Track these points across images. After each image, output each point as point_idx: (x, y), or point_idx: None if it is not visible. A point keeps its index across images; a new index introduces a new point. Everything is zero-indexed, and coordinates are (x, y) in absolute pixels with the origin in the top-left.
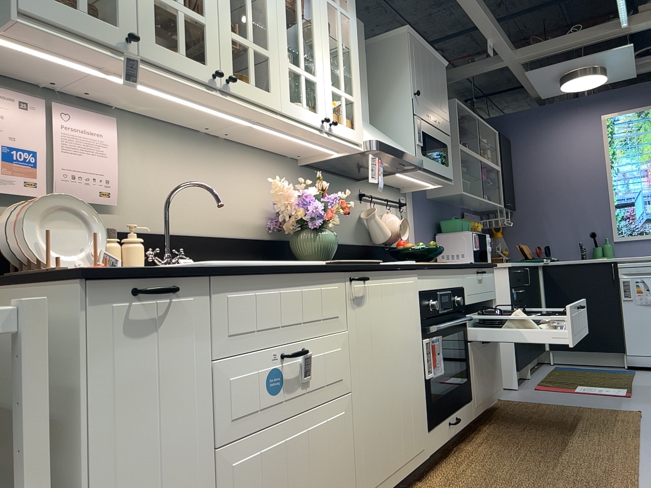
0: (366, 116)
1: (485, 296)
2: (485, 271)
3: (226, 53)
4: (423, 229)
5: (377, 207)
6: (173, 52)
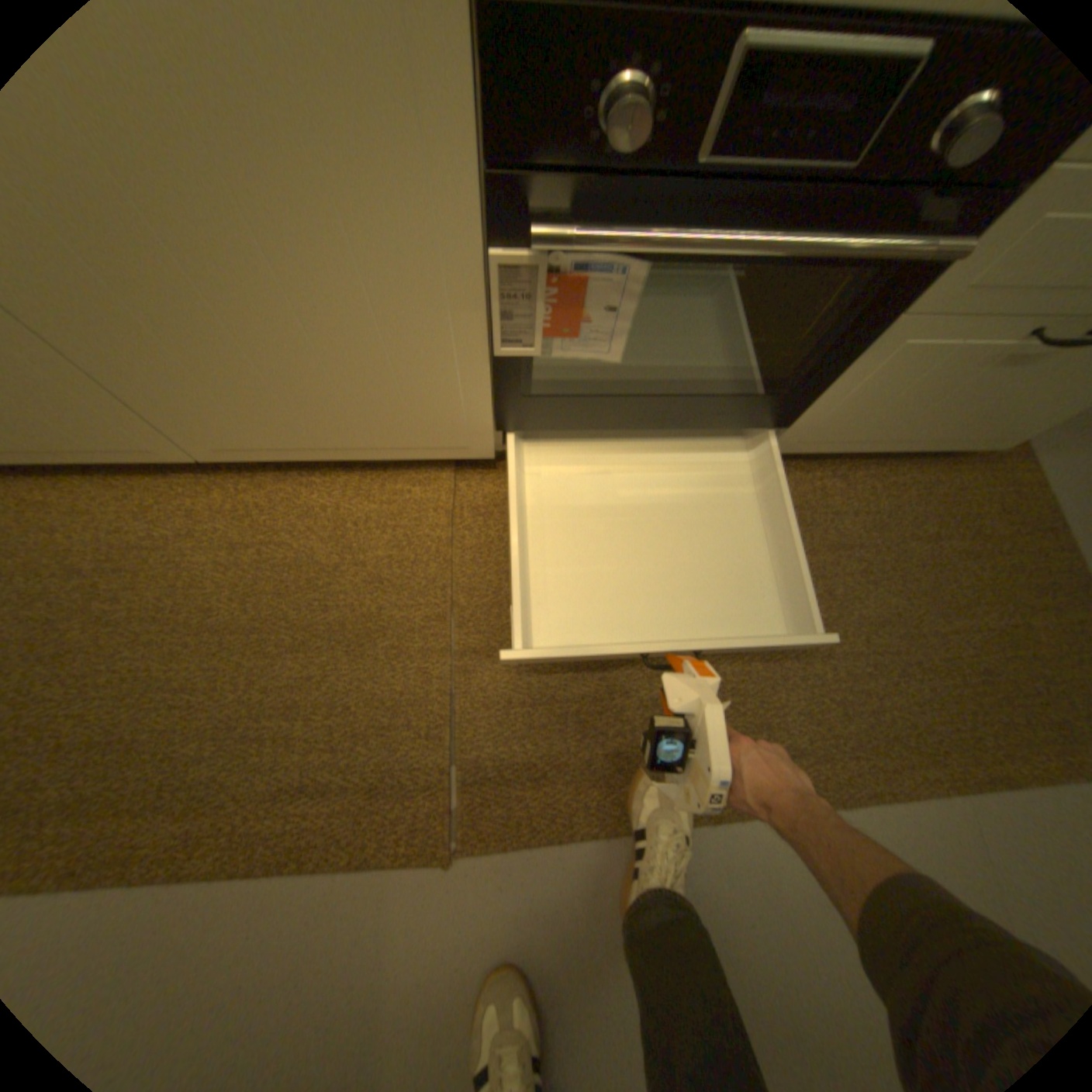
0: None
1: None
2: None
3: None
4: None
5: None
6: None
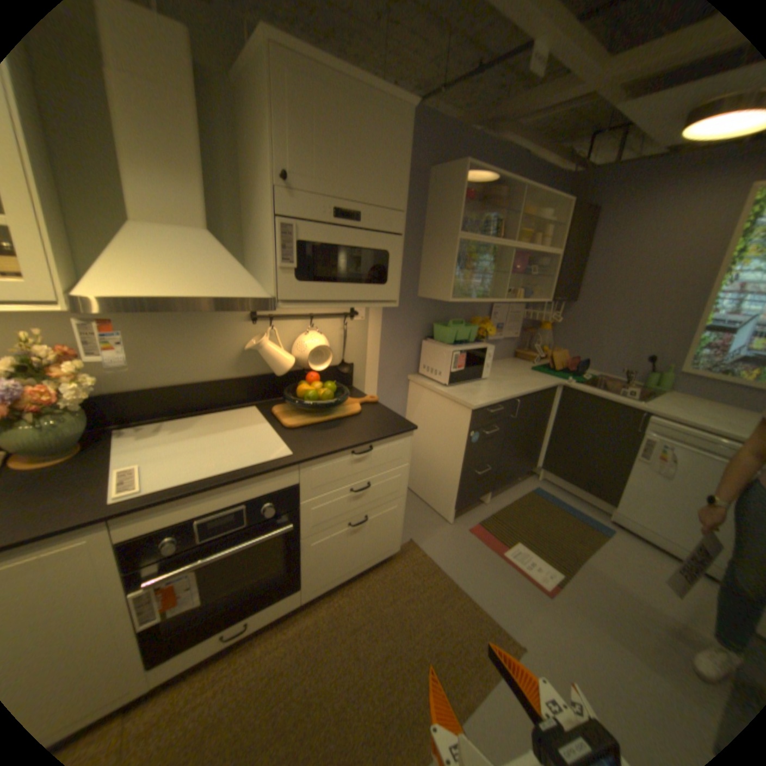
0: (187, 217)
1: (370, 472)
2: (378, 443)
3: None
4: (397, 335)
5: (290, 325)
6: None
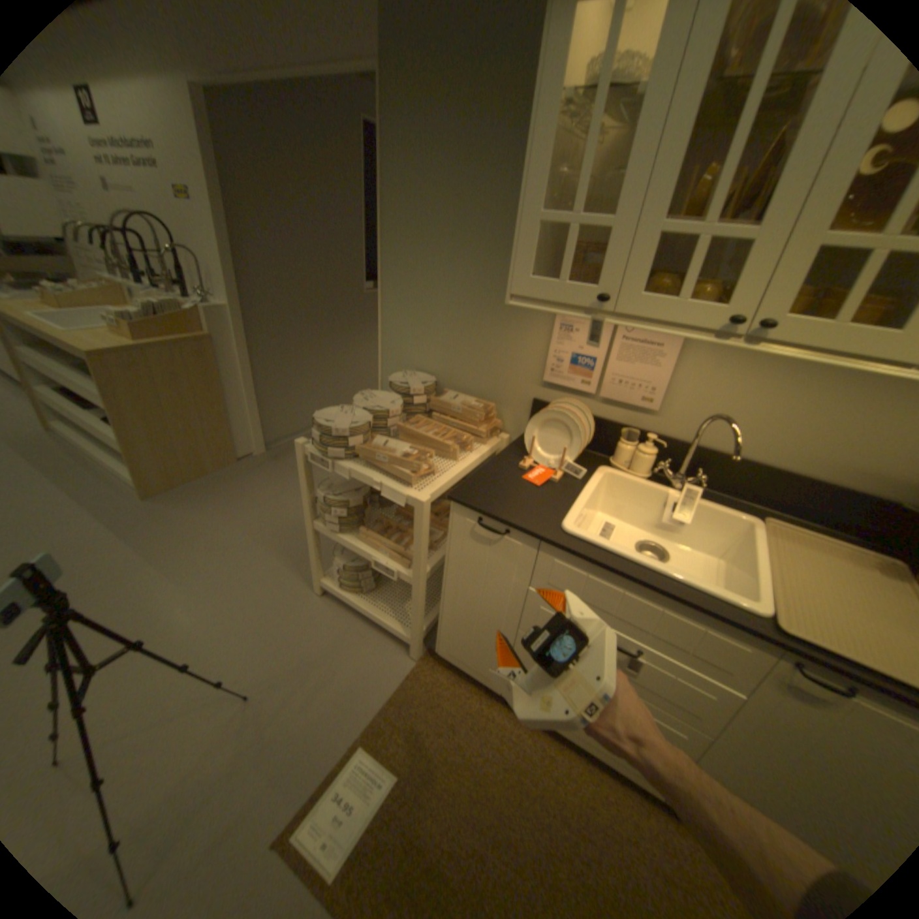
0: None
1: None
2: None
3: (790, 276)
4: None
5: None
6: (669, 298)
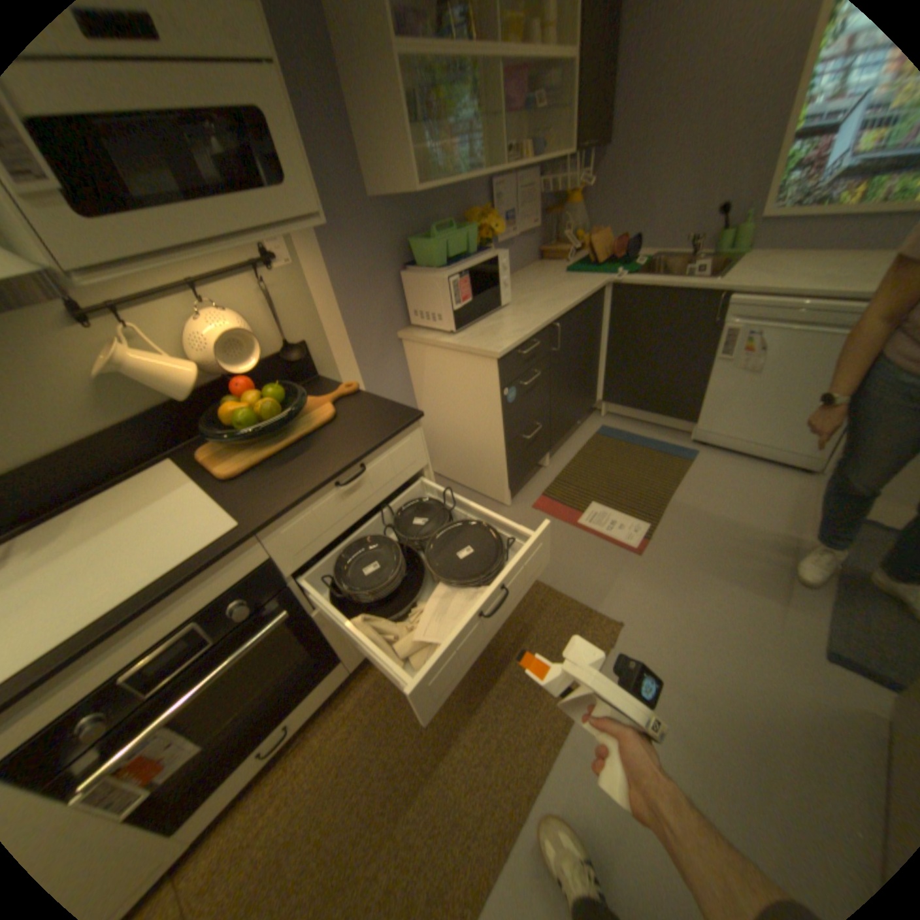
0: None
1: (376, 498)
2: (372, 457)
3: None
4: (358, 276)
5: (162, 311)
6: None
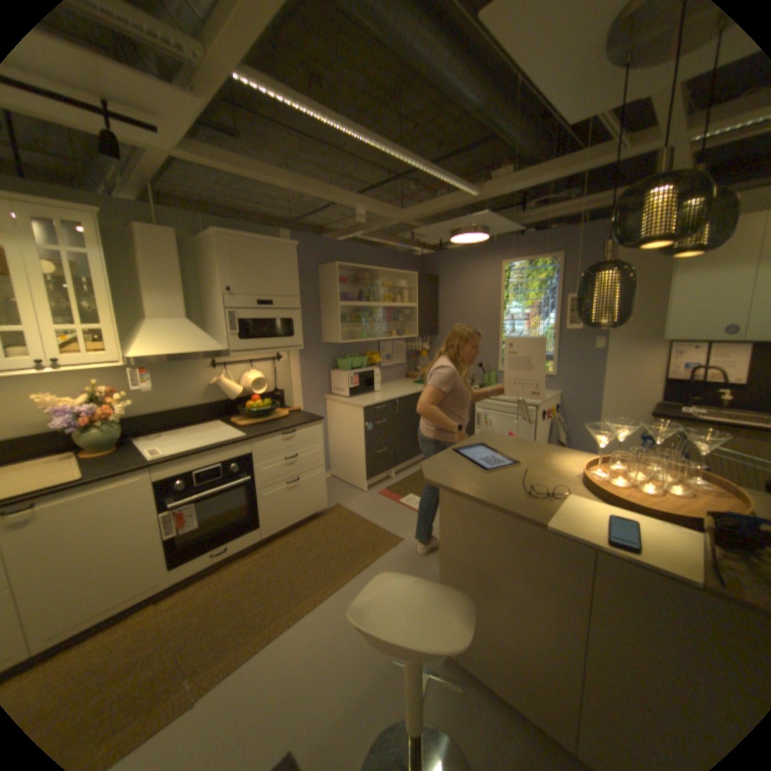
0: (176, 313)
1: (296, 448)
2: (299, 429)
3: None
4: (312, 369)
5: (238, 368)
6: None
